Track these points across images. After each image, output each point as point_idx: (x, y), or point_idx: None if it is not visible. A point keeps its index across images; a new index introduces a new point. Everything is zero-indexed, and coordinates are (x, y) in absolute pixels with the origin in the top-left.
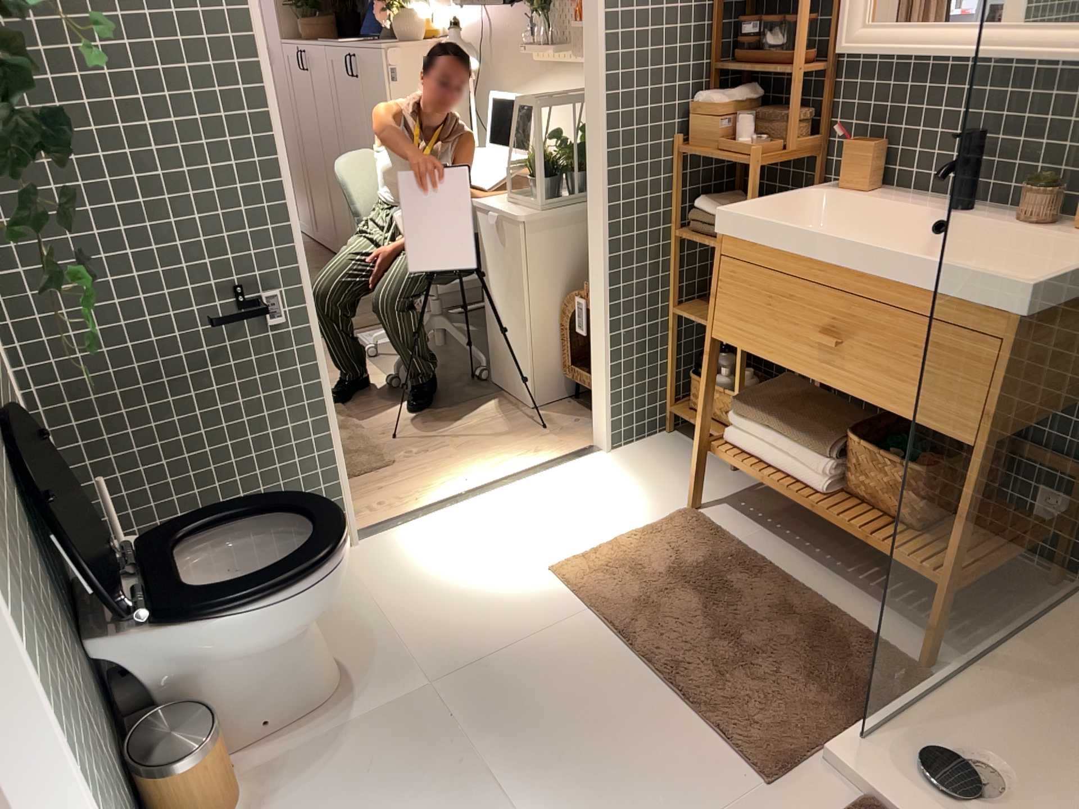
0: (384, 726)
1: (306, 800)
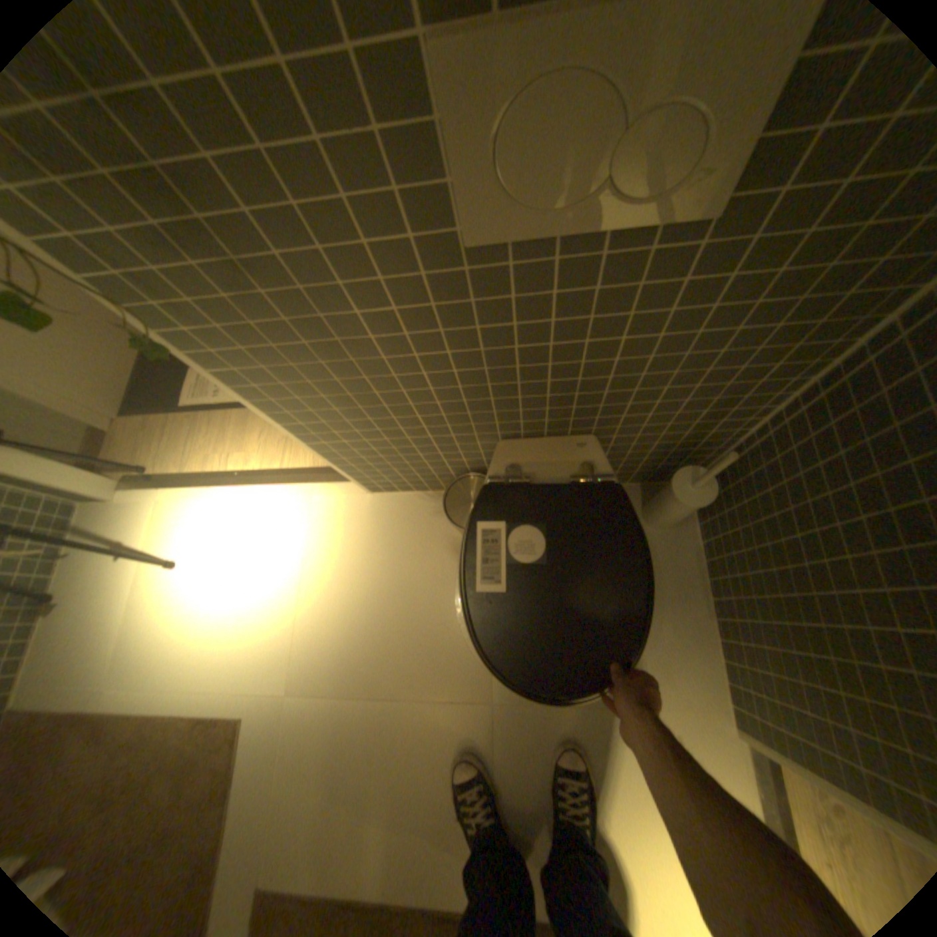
0: (472, 654)
1: (445, 582)
